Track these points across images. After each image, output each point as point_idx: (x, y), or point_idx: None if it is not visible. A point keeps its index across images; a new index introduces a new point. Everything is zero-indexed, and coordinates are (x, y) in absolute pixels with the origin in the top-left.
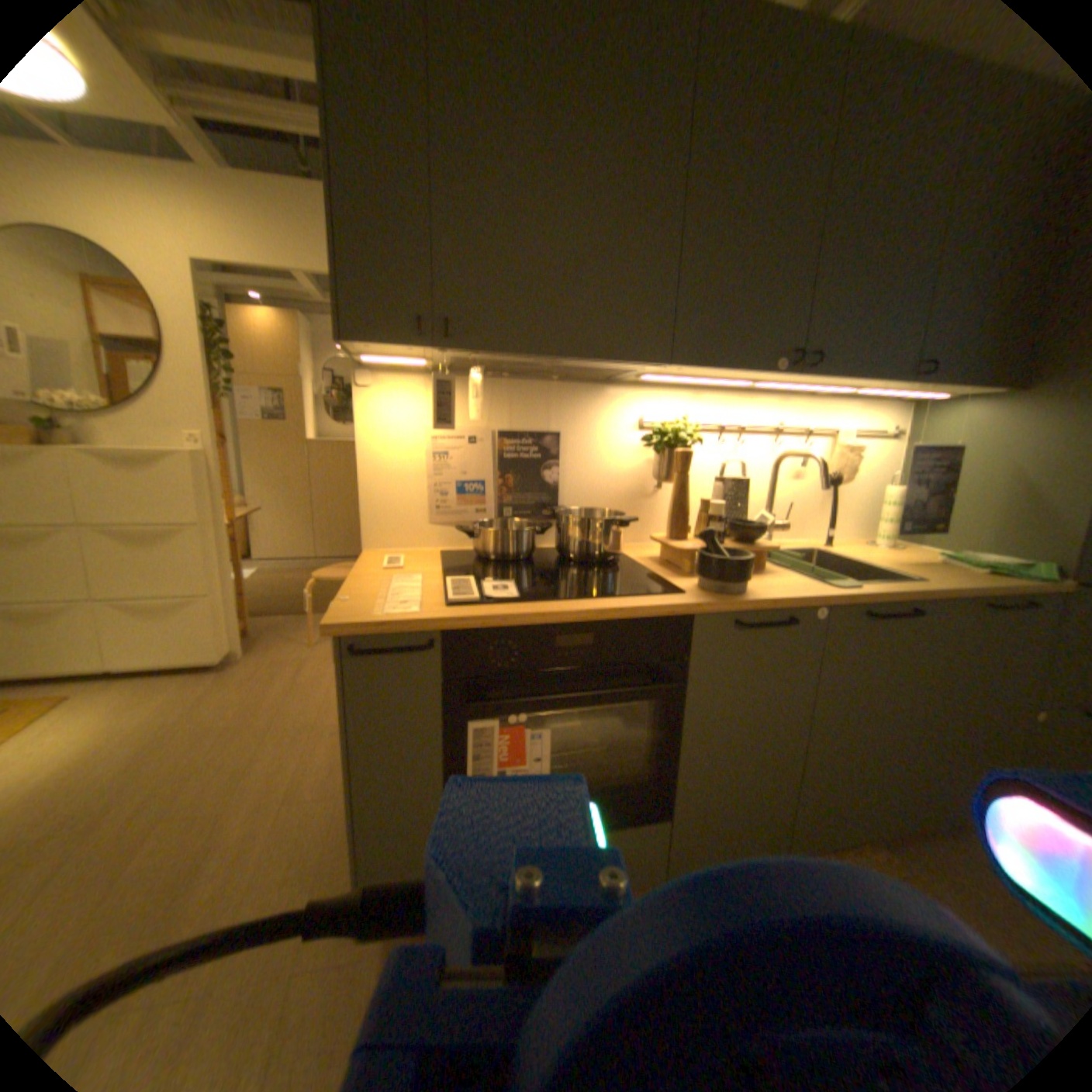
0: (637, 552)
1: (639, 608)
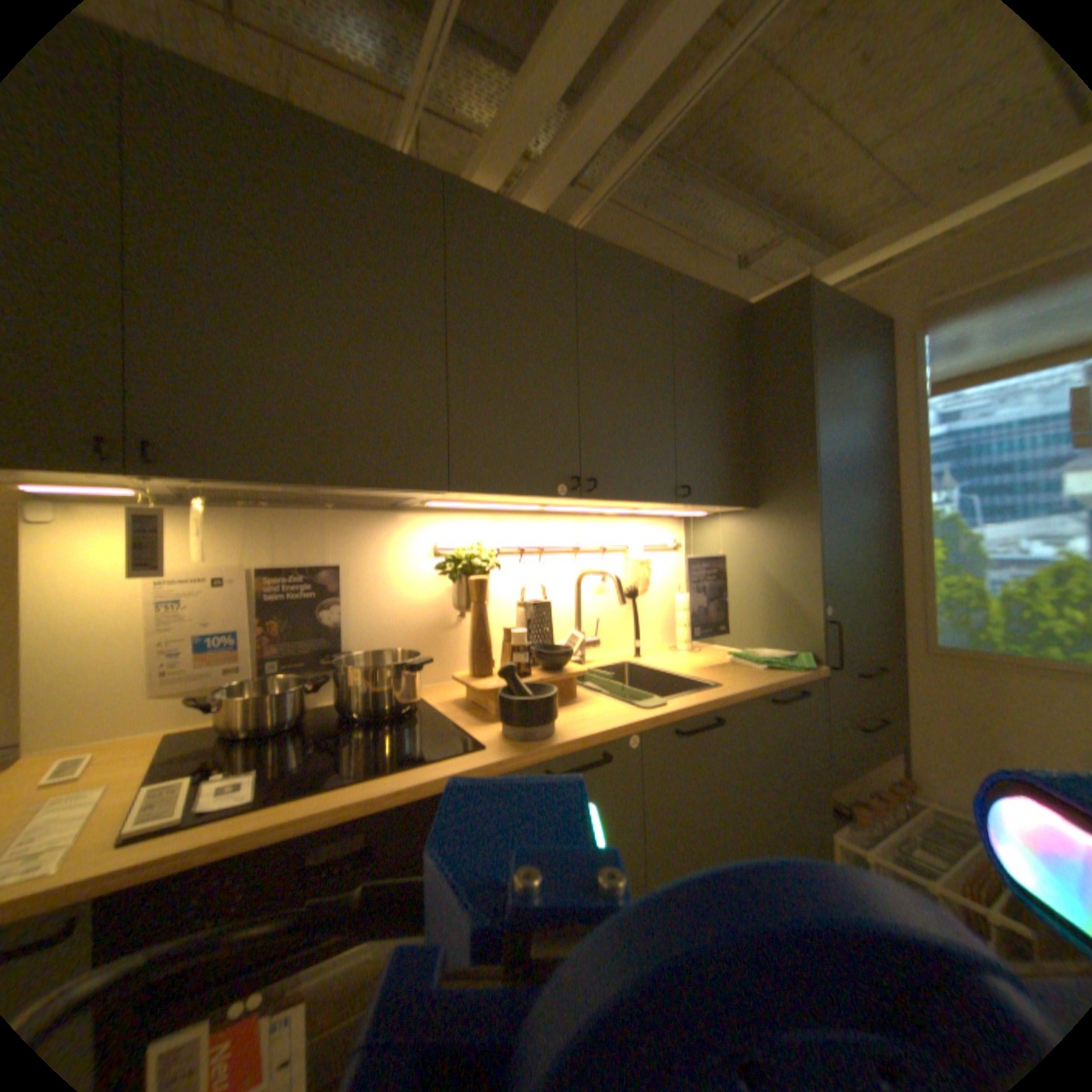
0: (441, 694)
1: (426, 782)
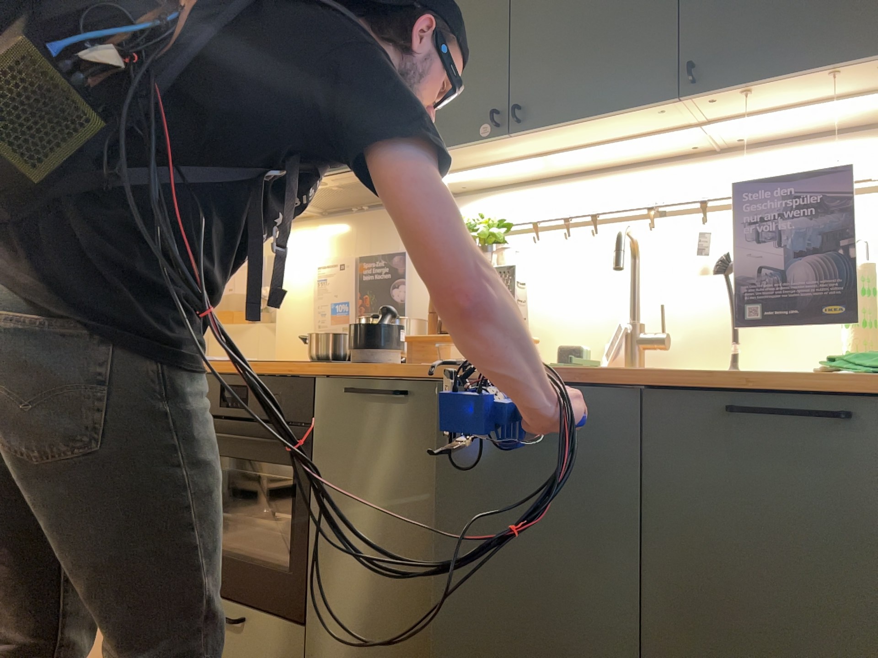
0: None
1: (279, 369)
